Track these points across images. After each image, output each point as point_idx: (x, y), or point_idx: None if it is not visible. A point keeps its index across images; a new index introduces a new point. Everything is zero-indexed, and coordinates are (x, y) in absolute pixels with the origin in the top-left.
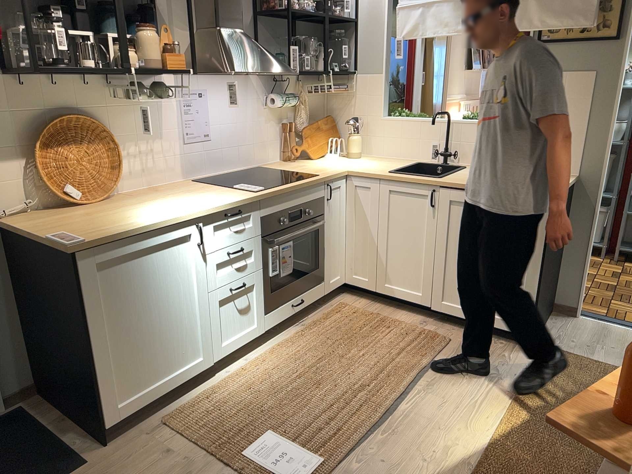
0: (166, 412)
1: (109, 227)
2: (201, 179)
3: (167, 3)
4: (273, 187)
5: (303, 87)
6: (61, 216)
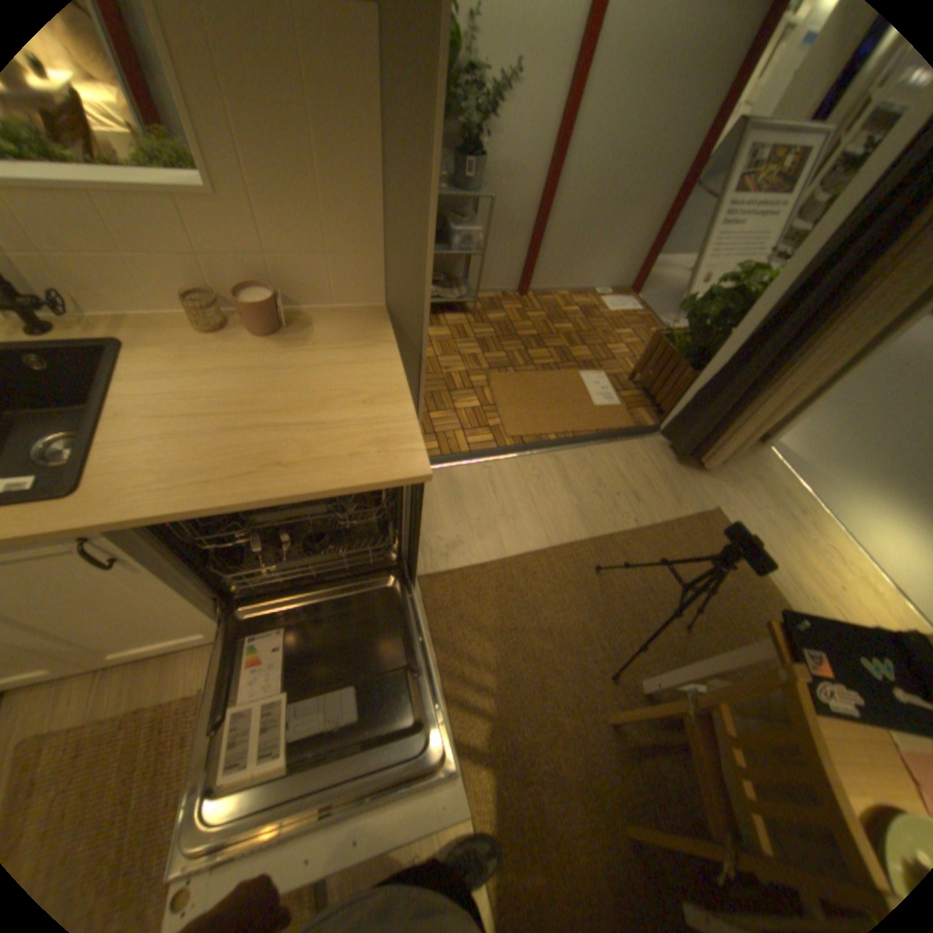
0: None
1: None
2: None
3: None
4: None
5: None
6: None
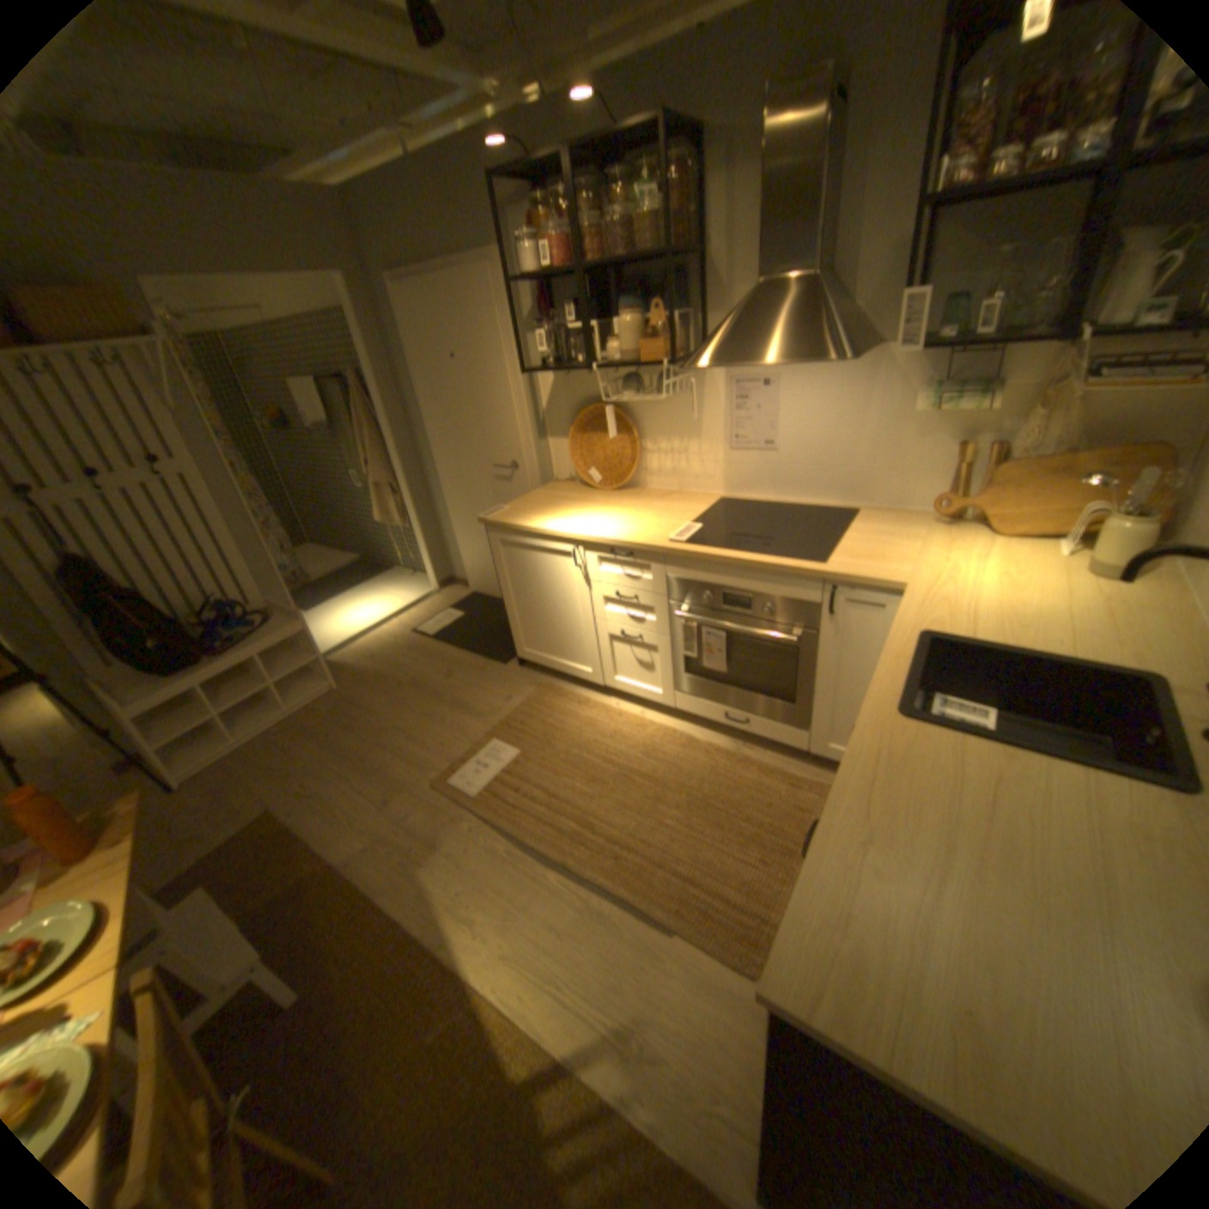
0: (555, 682)
1: (525, 516)
2: (751, 500)
3: (725, 248)
4: (699, 548)
5: (1067, 362)
6: (563, 494)
